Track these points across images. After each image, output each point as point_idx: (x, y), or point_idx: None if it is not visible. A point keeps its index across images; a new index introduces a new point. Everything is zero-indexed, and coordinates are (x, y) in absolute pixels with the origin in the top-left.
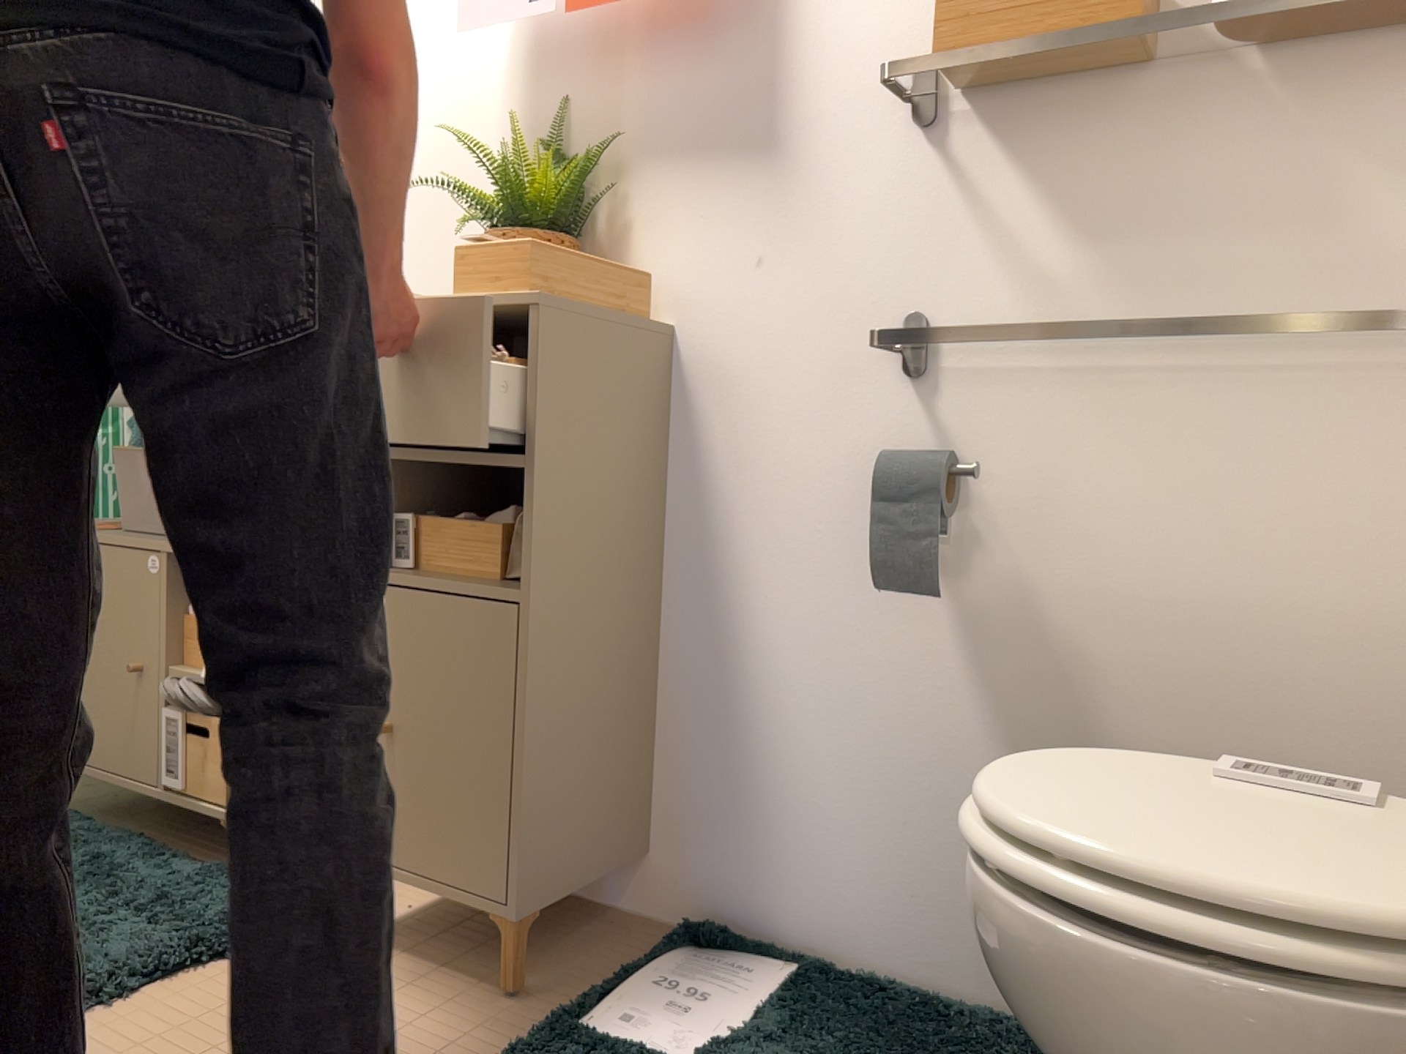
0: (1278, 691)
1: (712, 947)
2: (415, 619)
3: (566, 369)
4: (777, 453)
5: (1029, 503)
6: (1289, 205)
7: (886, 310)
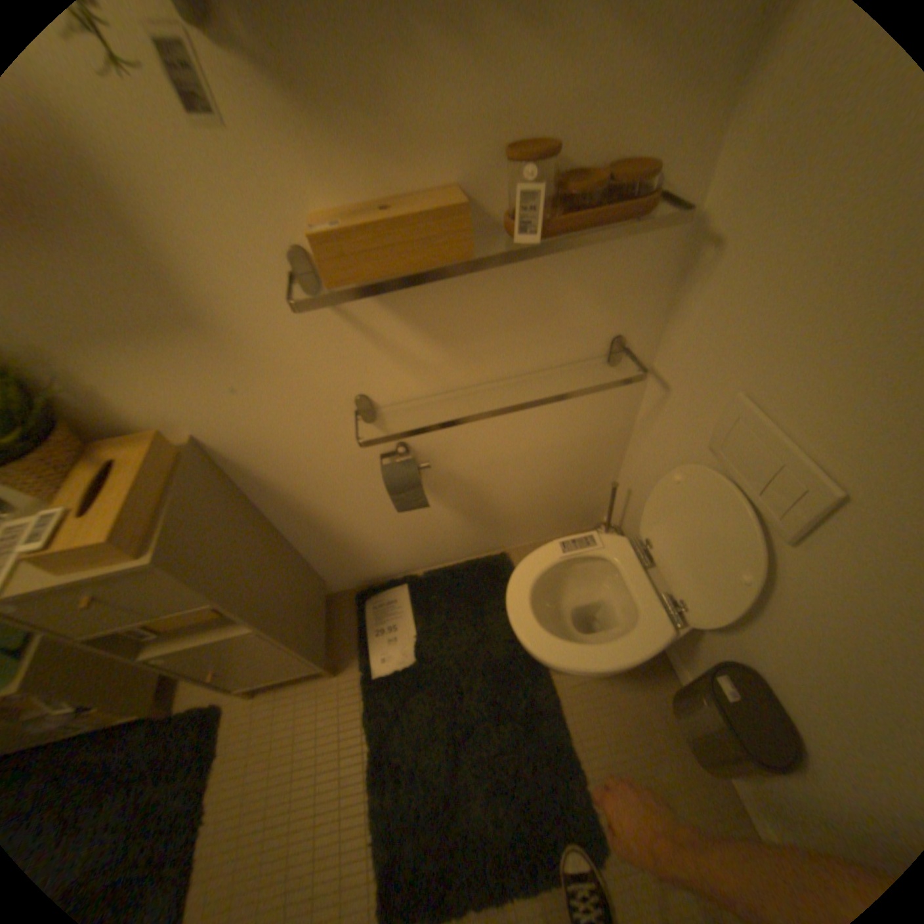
0: (540, 466)
1: (370, 594)
2: (189, 656)
3: (186, 554)
4: (305, 466)
5: (441, 447)
6: (539, 309)
7: (336, 395)
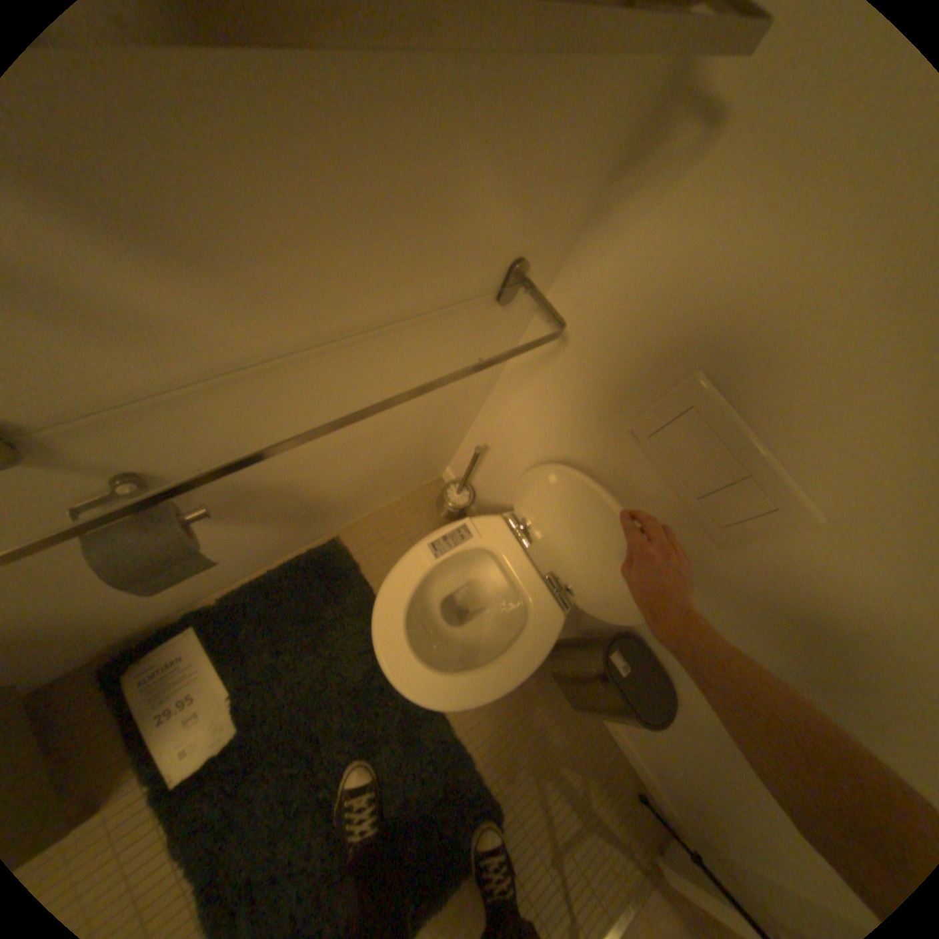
0: (385, 440)
1: (125, 661)
2: None
3: None
4: None
5: (221, 456)
6: (417, 193)
7: None
